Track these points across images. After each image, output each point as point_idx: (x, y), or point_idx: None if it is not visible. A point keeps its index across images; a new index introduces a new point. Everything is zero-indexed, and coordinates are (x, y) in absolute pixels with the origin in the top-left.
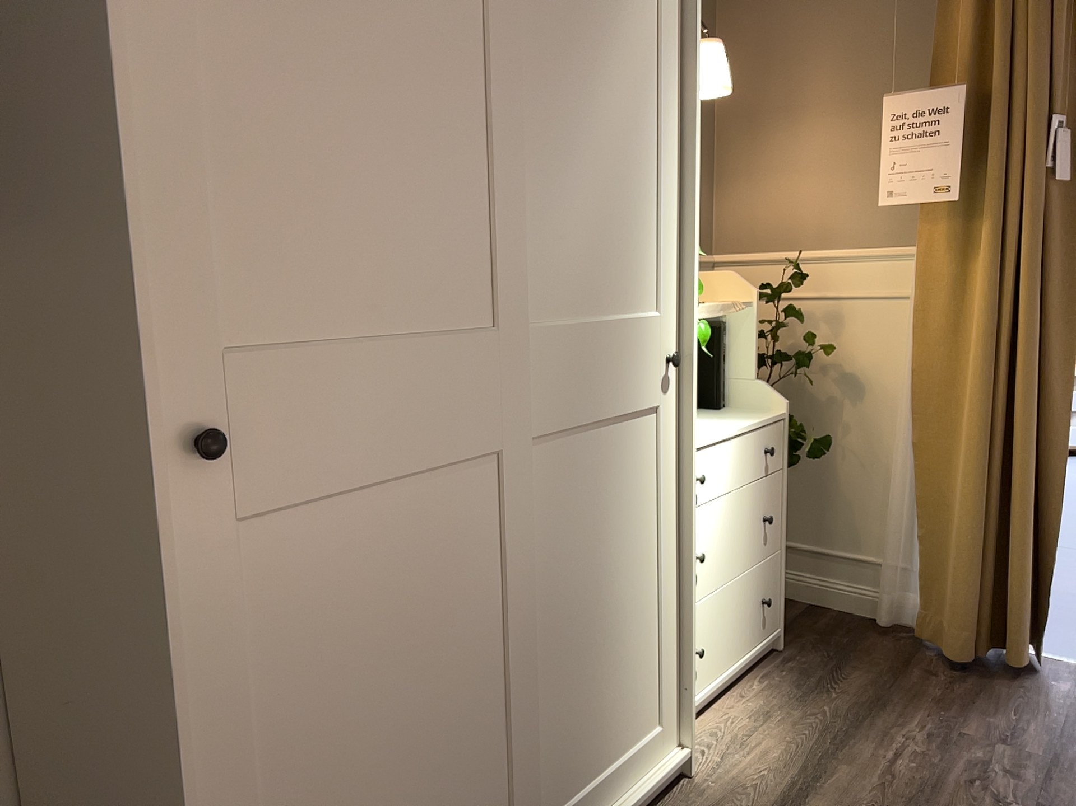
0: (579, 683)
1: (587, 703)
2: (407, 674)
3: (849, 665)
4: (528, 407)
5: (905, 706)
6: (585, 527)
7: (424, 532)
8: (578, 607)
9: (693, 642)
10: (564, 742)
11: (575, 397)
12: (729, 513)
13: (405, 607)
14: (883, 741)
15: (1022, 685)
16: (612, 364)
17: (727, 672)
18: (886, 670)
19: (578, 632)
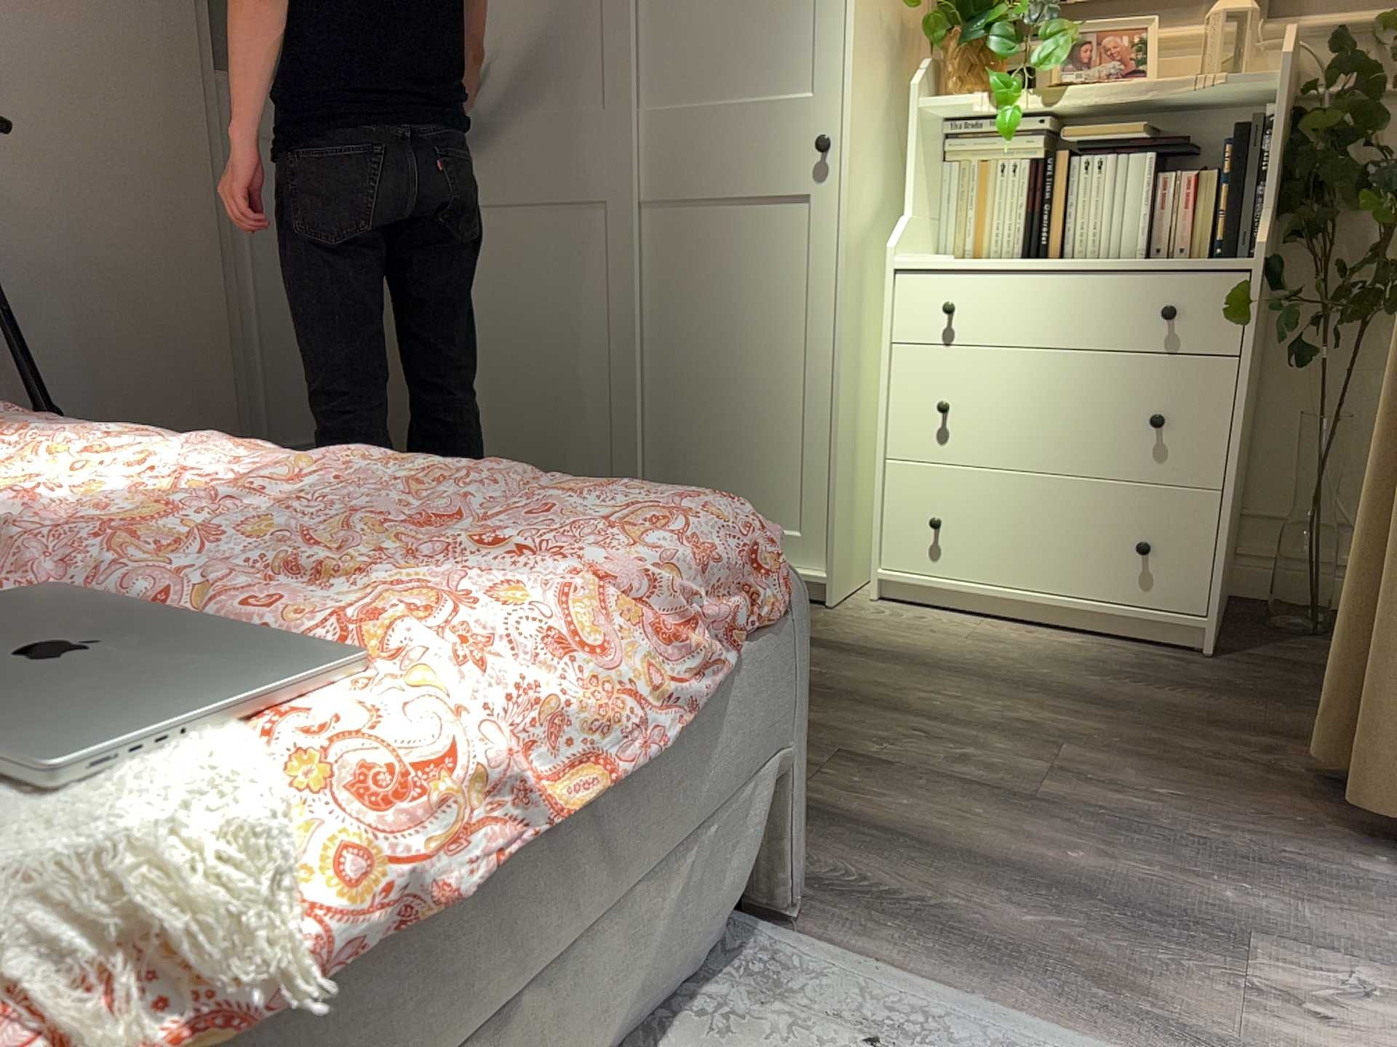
0: (686, 423)
1: (695, 445)
2: (525, 329)
3: (1224, 699)
4: (626, 176)
5: (1113, 723)
6: (696, 291)
7: (536, 245)
8: (686, 358)
9: (836, 463)
10: (669, 463)
11: (681, 174)
12: (1033, 375)
13: (524, 287)
14: (989, 698)
15: (1335, 836)
16: (729, 148)
17: (1016, 589)
18: (1237, 723)
19: (686, 380)
